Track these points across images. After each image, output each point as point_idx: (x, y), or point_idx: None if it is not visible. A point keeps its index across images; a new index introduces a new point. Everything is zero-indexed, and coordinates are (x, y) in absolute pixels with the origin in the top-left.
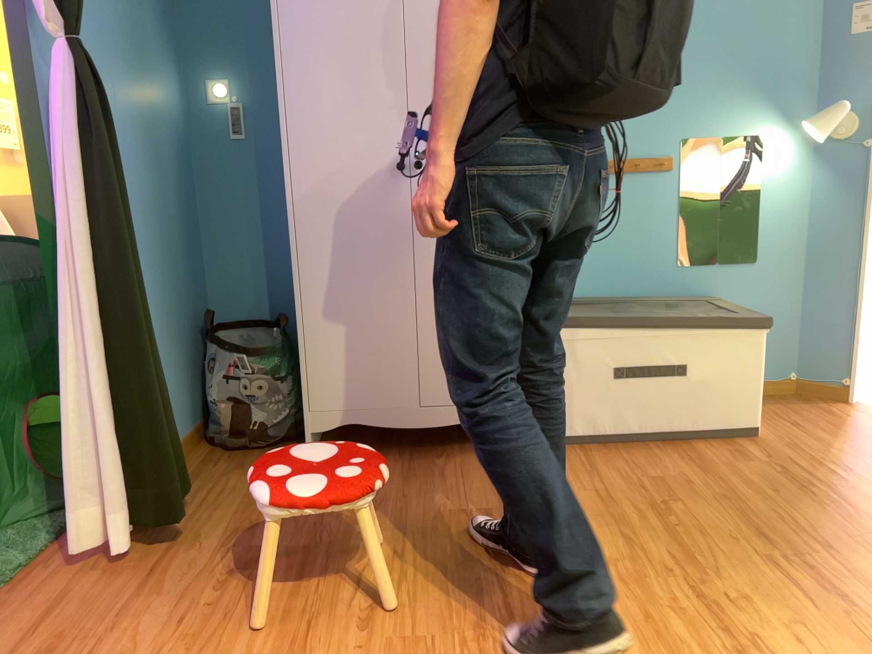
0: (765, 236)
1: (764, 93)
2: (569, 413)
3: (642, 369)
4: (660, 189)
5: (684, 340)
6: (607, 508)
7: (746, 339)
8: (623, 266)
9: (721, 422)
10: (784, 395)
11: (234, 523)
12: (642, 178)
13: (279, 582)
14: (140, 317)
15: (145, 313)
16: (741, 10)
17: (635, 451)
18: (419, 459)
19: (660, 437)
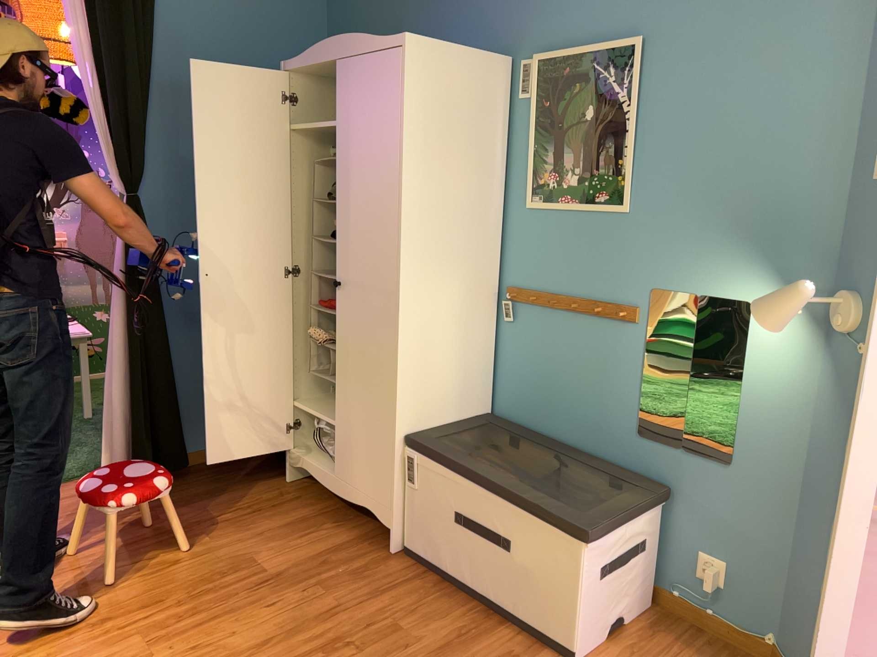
0: (746, 435)
1: (757, 246)
2: (427, 537)
3: (479, 525)
4: (625, 341)
5: (513, 514)
6: (319, 620)
7: (569, 542)
8: (583, 415)
9: (543, 622)
10: (747, 655)
11: (180, 500)
12: (608, 324)
13: (123, 541)
14: (151, 354)
15: (163, 352)
16: (733, 138)
17: (449, 602)
18: (326, 517)
19: (490, 604)
